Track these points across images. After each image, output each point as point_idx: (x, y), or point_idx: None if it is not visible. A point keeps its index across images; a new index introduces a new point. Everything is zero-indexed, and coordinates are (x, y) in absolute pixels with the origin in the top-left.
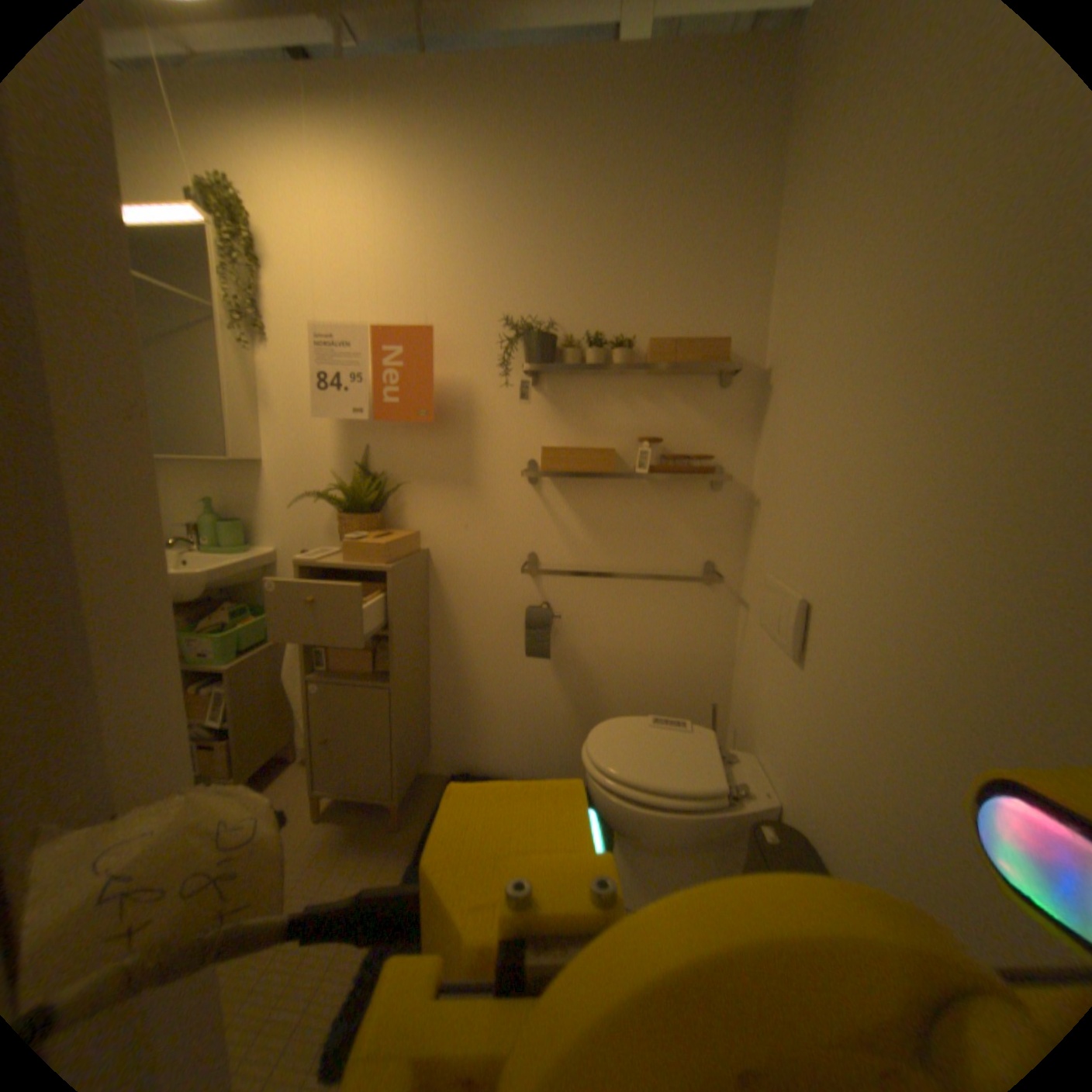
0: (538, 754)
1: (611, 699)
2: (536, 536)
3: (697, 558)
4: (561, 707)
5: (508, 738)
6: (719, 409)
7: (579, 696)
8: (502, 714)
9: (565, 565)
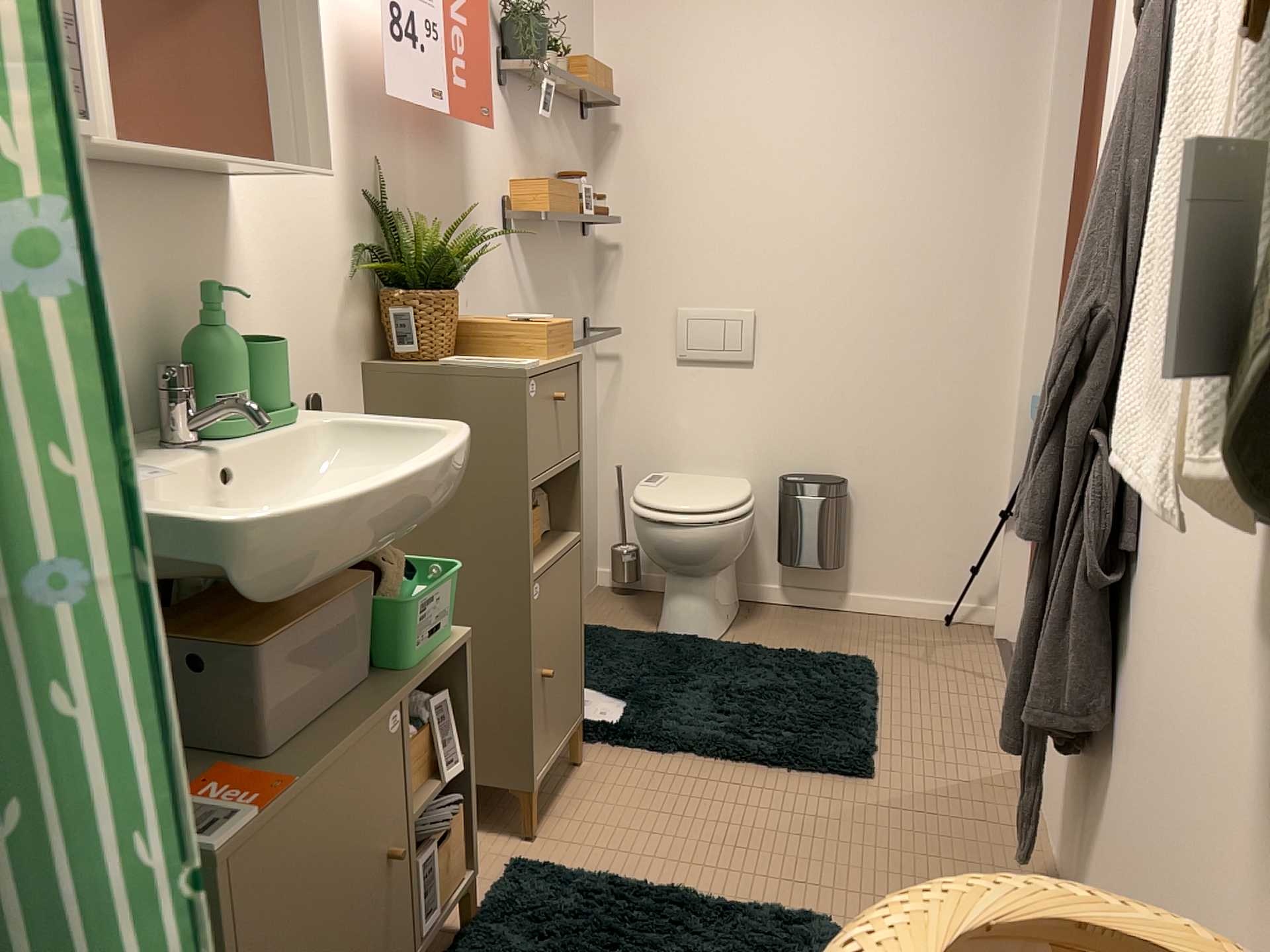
0: None
1: None
2: (511, 312)
3: (581, 318)
4: None
5: None
6: (581, 150)
7: None
8: None
9: None
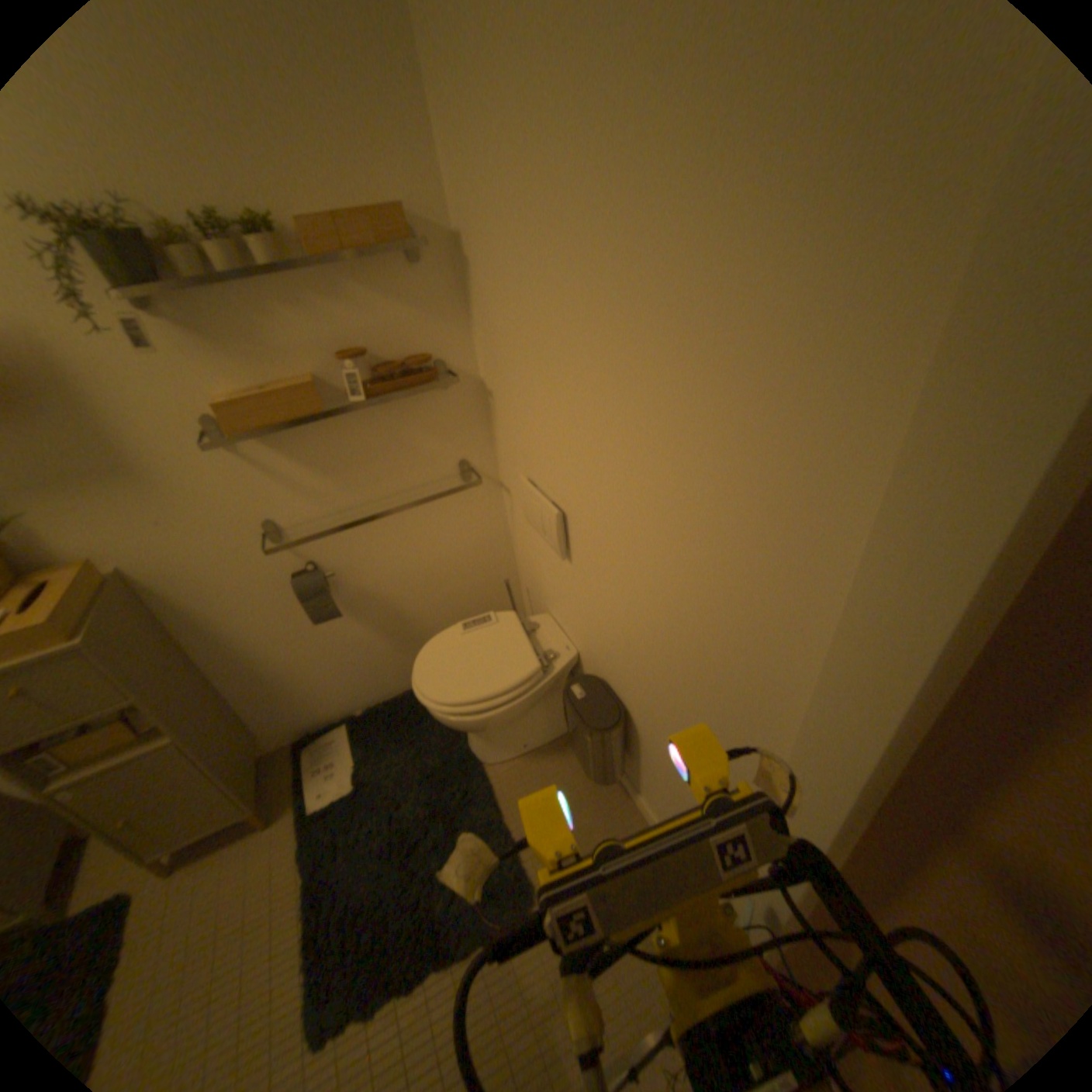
0: (367, 686)
1: (415, 614)
2: (260, 506)
3: (448, 465)
4: (370, 642)
5: (331, 690)
6: (415, 297)
7: (384, 626)
8: (313, 676)
9: (311, 522)
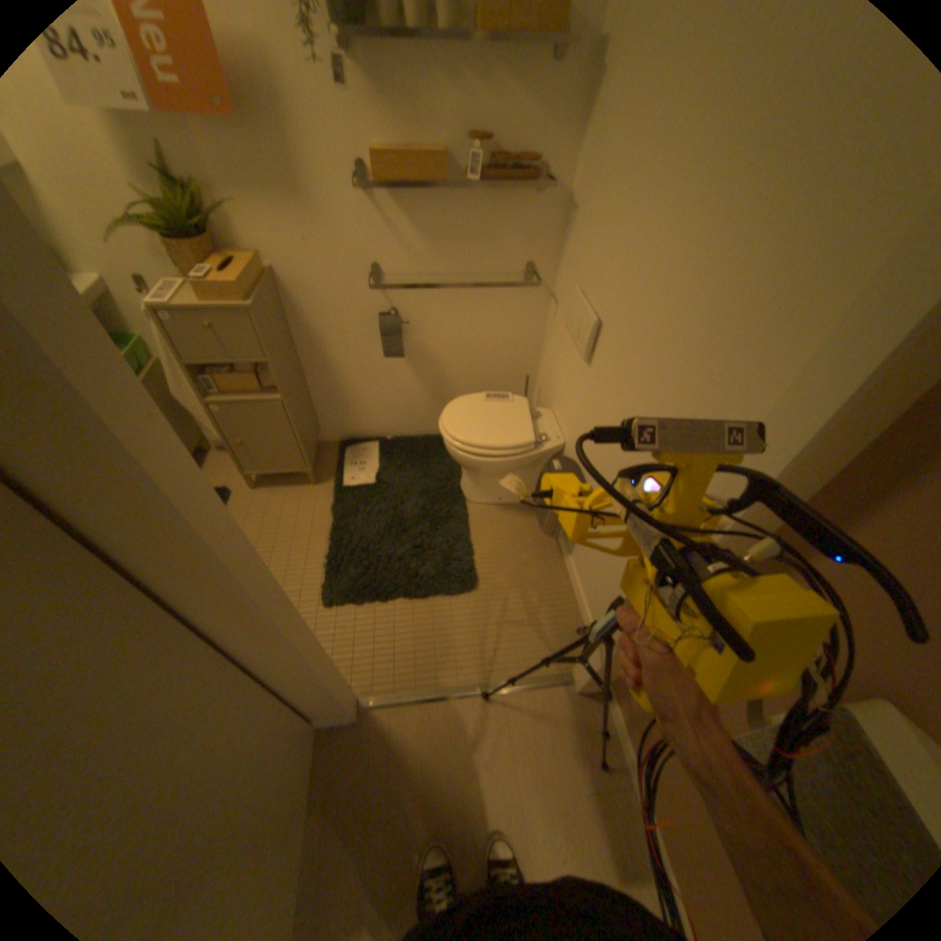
0: (402, 421)
1: (452, 379)
2: (376, 249)
3: (519, 262)
4: (415, 388)
5: (378, 413)
6: (549, 96)
7: (428, 379)
8: (370, 398)
9: (406, 276)
